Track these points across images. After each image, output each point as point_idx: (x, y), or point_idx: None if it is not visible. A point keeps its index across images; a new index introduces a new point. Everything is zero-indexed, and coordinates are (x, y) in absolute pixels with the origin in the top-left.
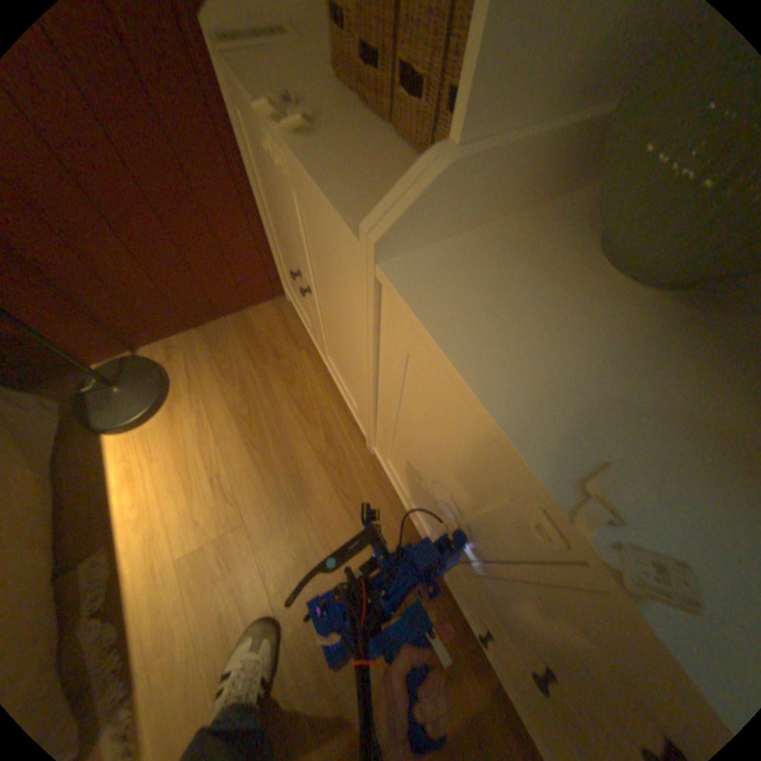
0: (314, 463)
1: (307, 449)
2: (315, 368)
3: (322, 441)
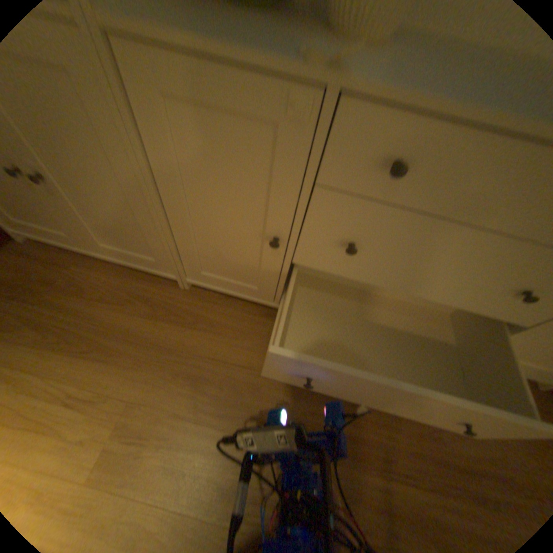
0: (151, 324)
1: (137, 321)
2: (95, 271)
3: (145, 308)
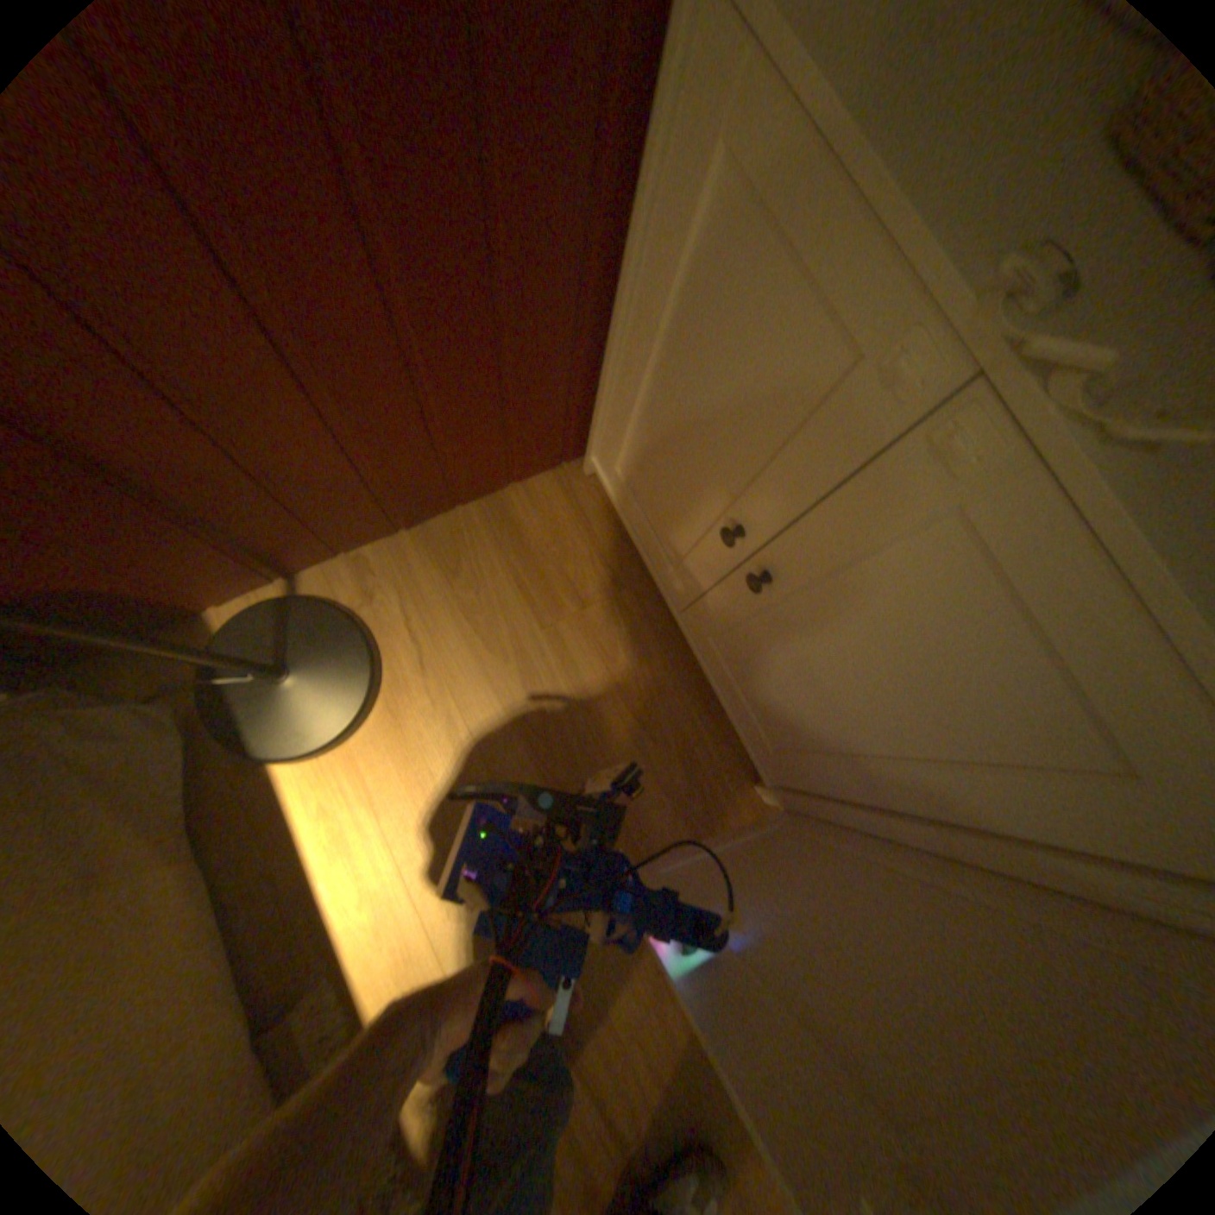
0: (671, 819)
1: (656, 793)
2: (655, 630)
3: (680, 777)
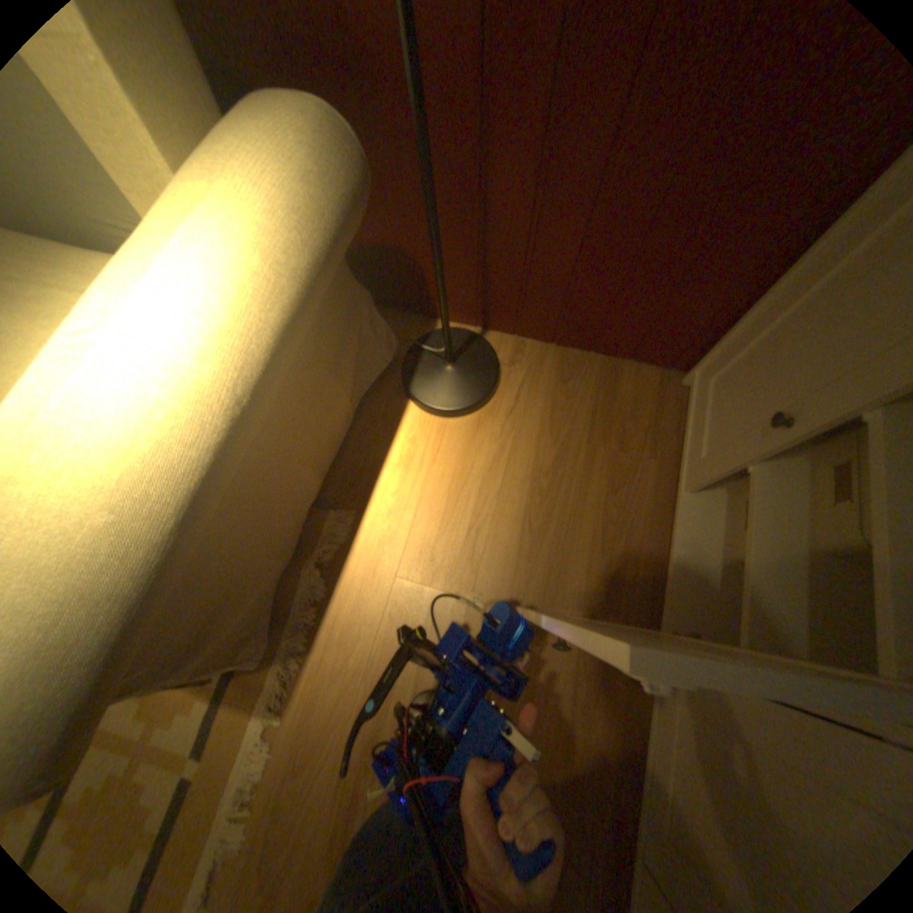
0: (578, 606)
1: (581, 584)
2: (656, 497)
3: (603, 590)
